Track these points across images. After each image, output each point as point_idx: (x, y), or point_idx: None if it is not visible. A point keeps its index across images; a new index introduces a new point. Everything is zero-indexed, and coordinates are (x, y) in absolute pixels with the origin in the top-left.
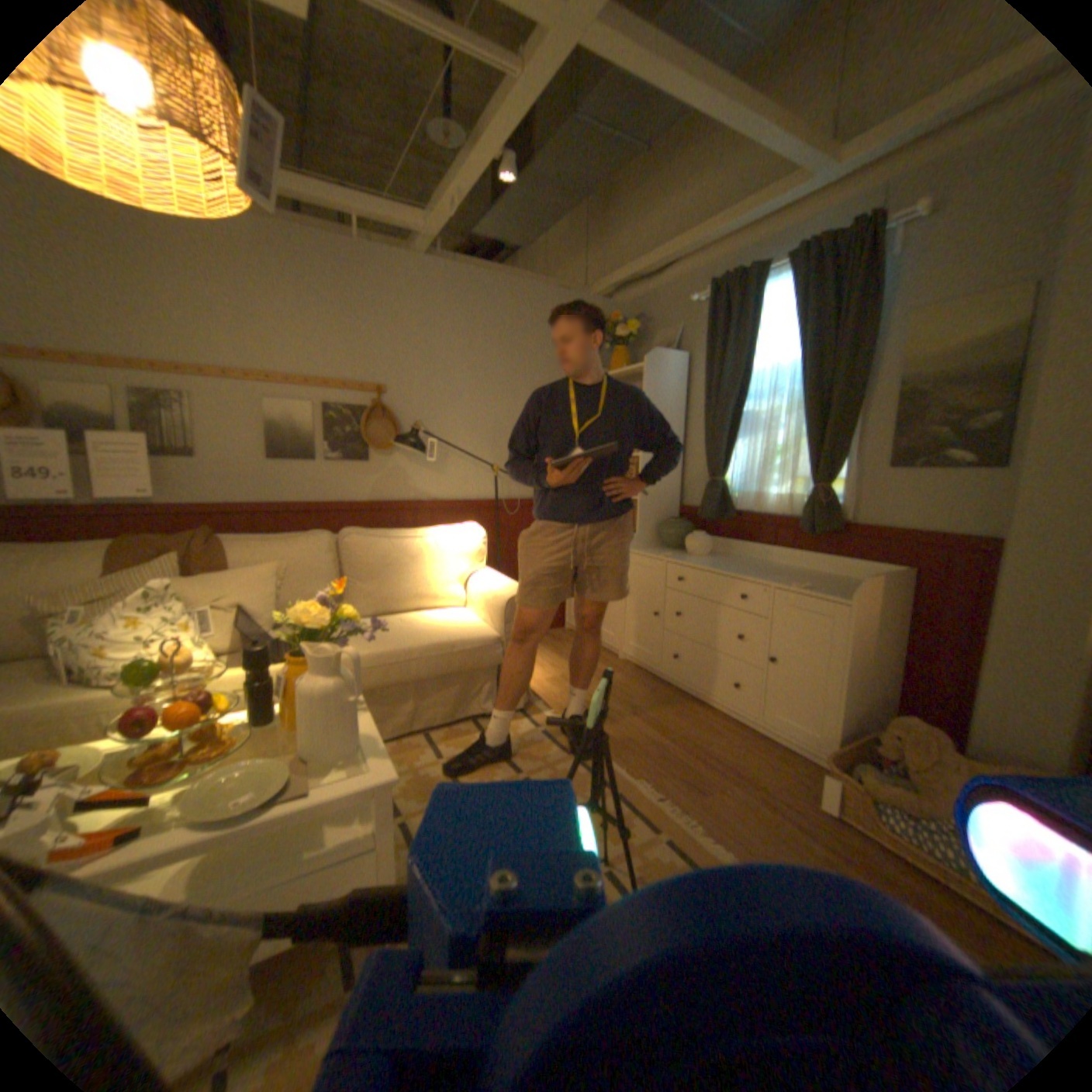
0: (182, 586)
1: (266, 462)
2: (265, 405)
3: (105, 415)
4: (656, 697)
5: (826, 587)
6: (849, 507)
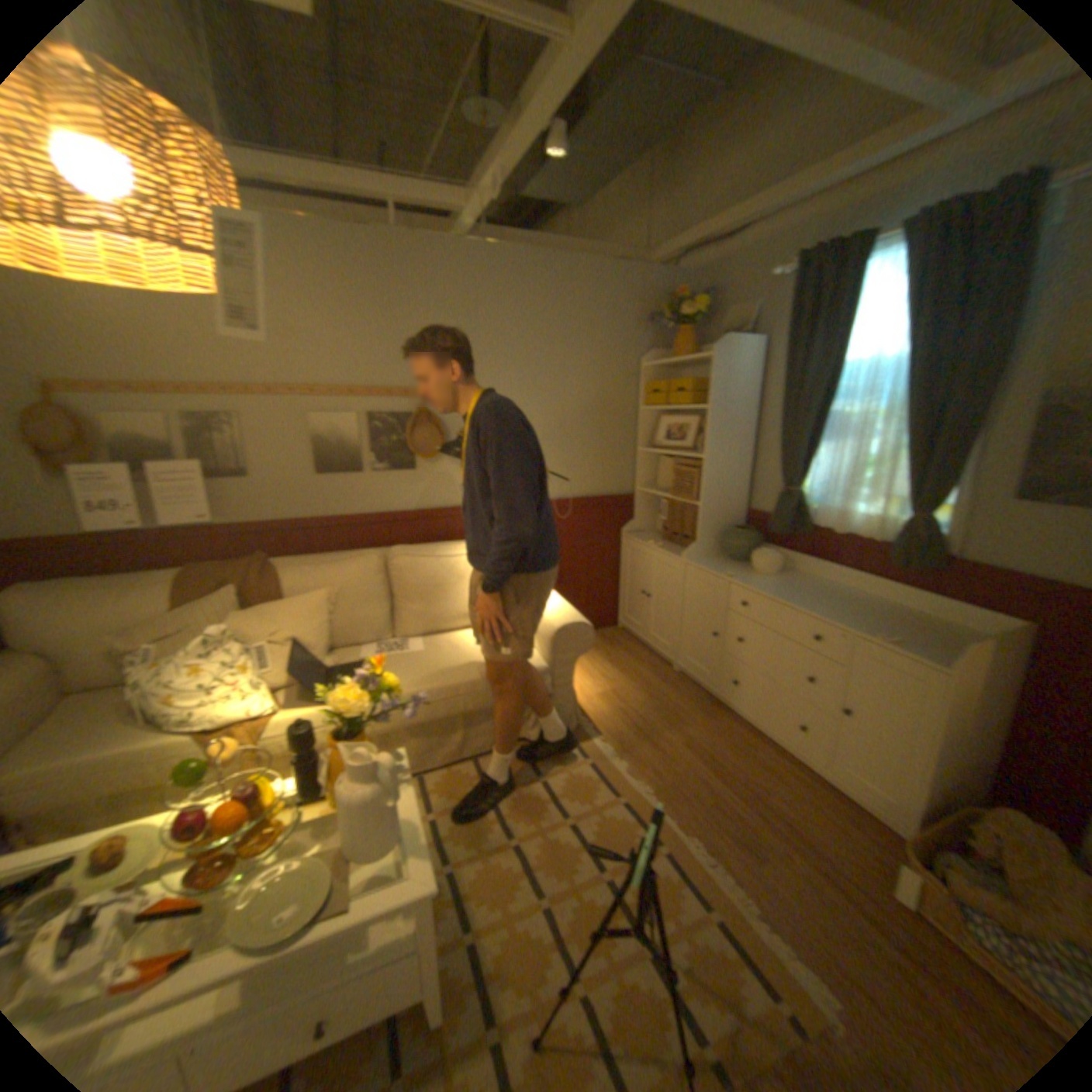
0: (238, 625)
1: (312, 479)
2: (308, 422)
3: (158, 445)
4: (712, 724)
5: (917, 639)
6: (954, 540)
